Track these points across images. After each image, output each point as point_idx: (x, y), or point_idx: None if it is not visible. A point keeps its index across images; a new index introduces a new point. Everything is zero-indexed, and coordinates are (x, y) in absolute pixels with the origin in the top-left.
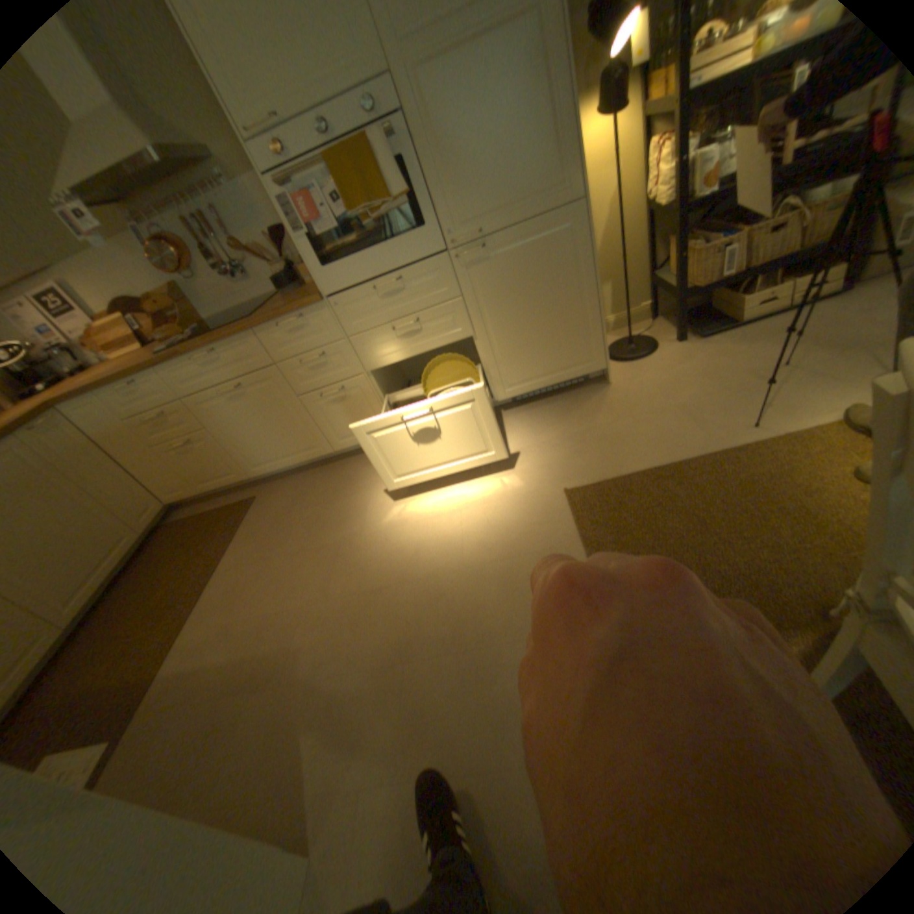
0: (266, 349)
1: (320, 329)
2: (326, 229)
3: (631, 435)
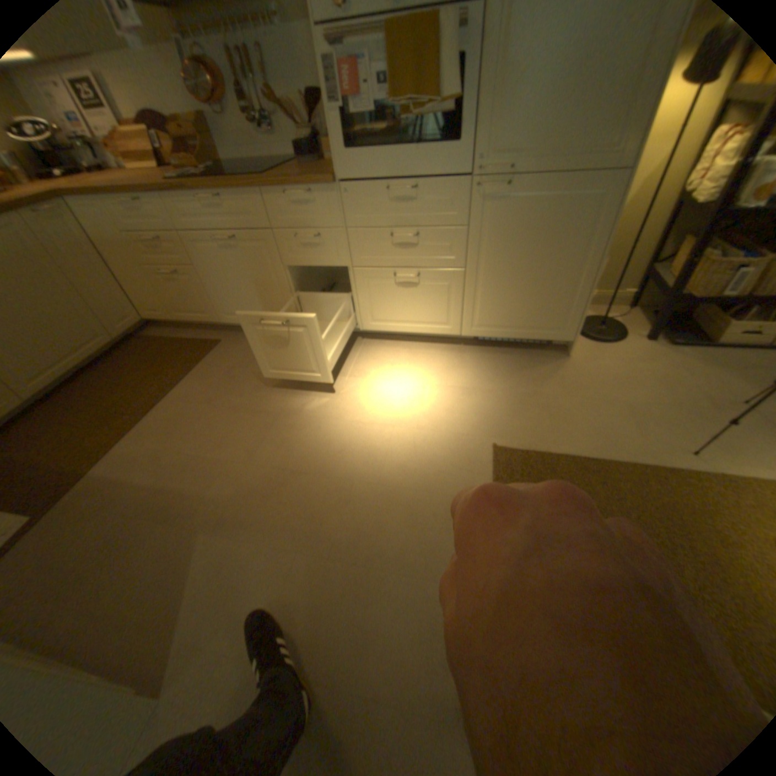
0: (265, 211)
1: (322, 210)
2: (359, 109)
3: (572, 416)
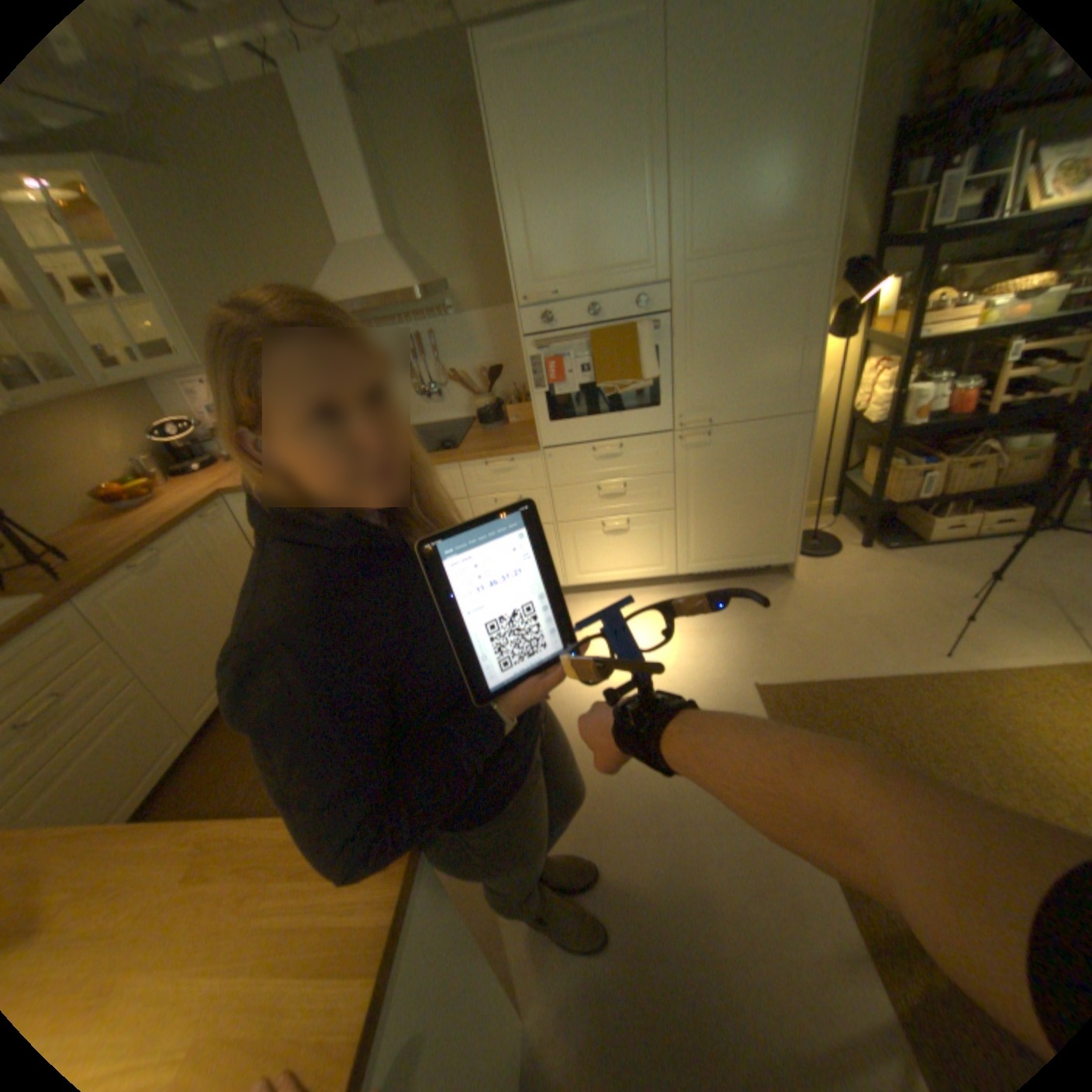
0: (463, 484)
1: (525, 477)
2: (565, 393)
3: (818, 641)
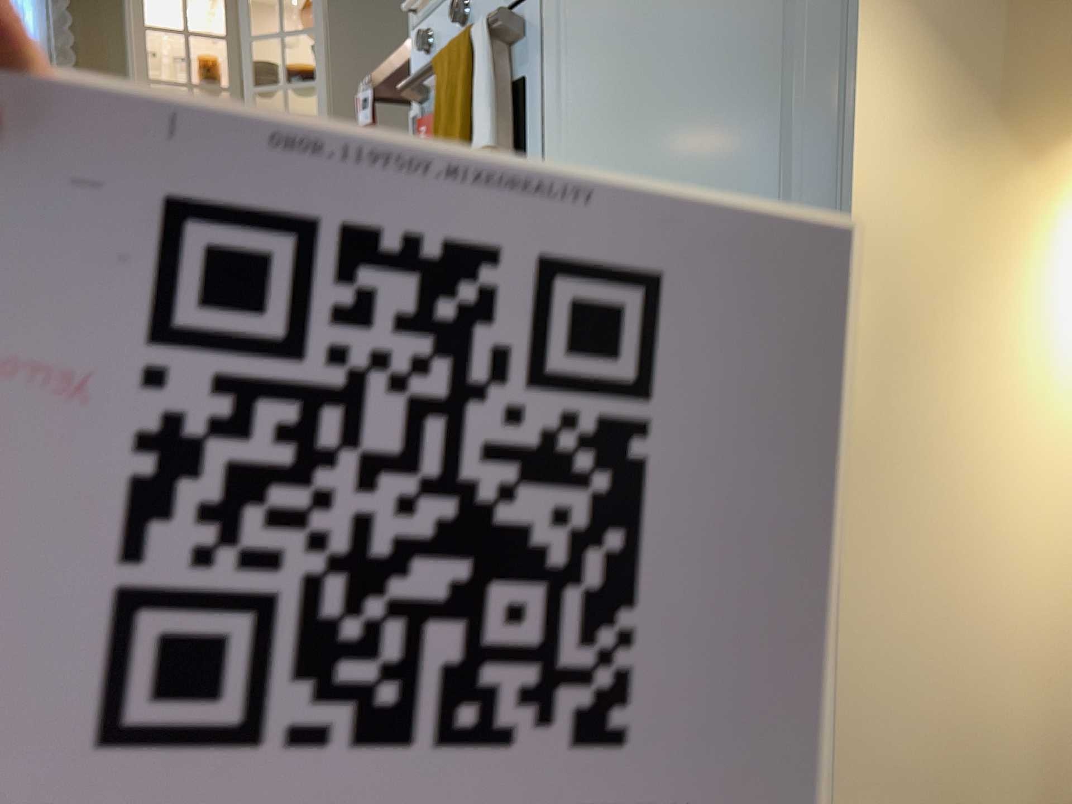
0: None
1: None
2: None
3: None
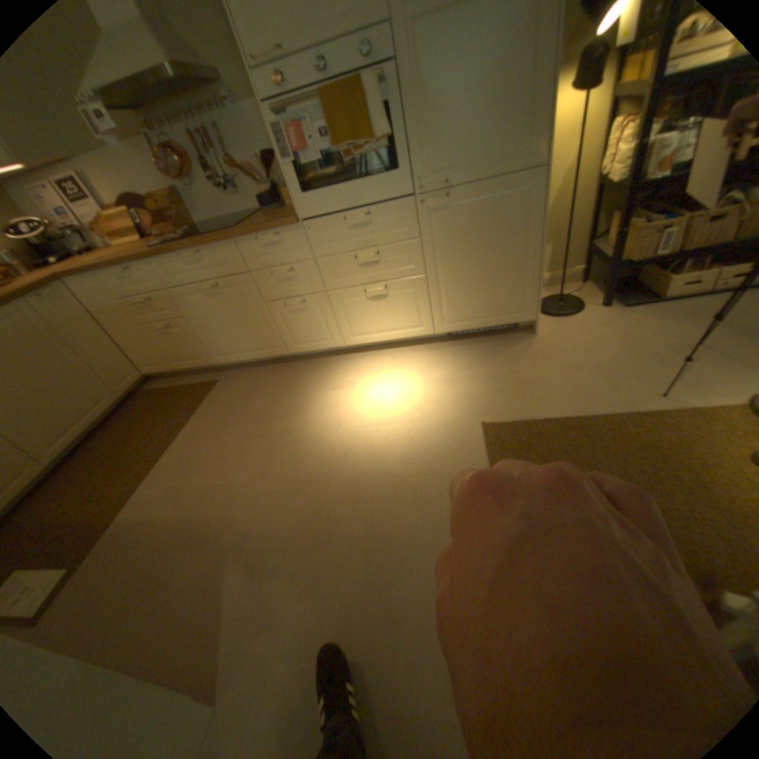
0: (244, 258)
1: (293, 248)
2: (311, 159)
3: (549, 384)
